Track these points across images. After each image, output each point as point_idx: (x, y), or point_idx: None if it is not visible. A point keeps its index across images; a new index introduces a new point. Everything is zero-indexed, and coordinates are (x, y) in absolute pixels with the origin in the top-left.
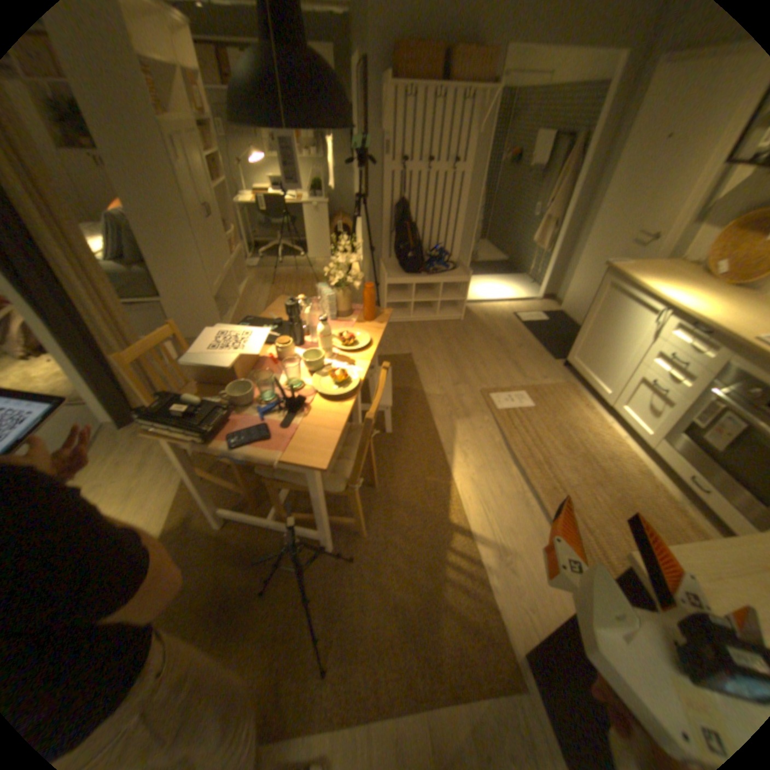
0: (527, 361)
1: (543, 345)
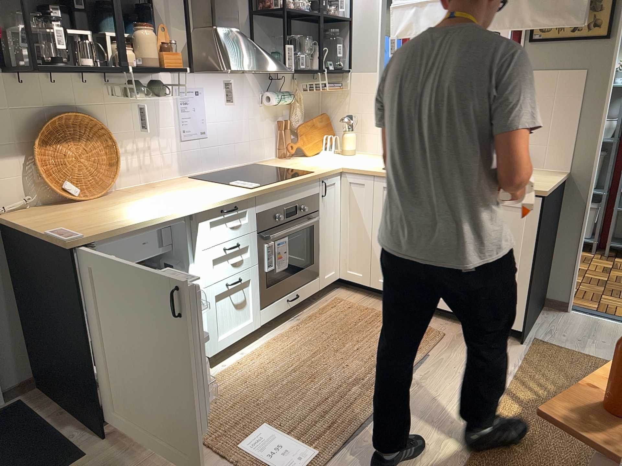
0: None
1: None
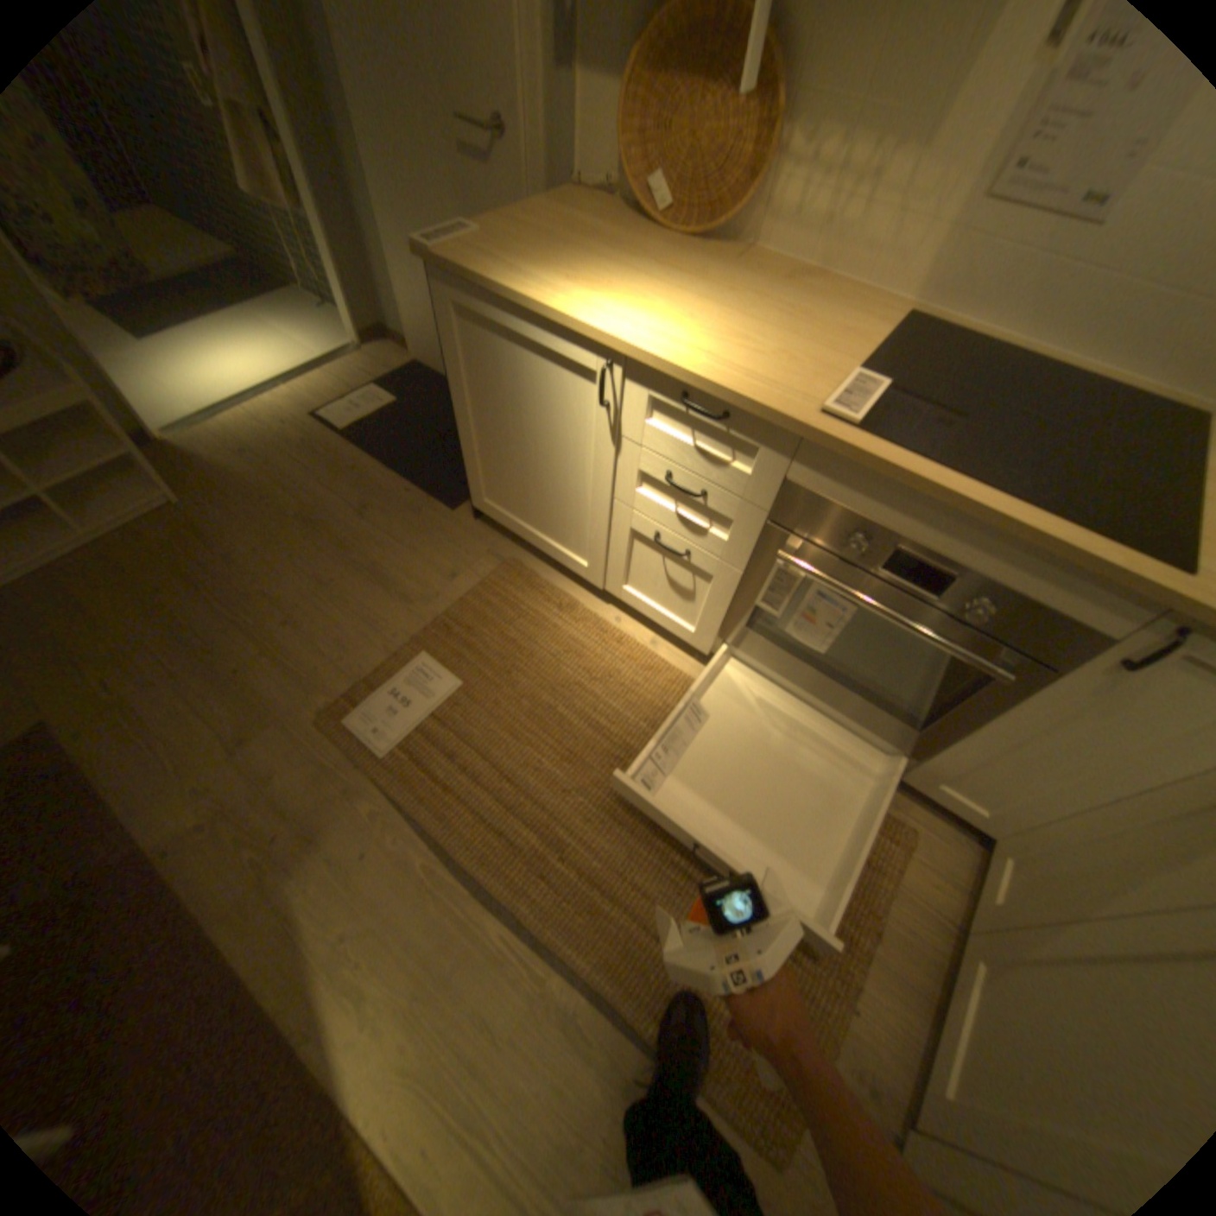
0: (397, 547)
1: (414, 478)
